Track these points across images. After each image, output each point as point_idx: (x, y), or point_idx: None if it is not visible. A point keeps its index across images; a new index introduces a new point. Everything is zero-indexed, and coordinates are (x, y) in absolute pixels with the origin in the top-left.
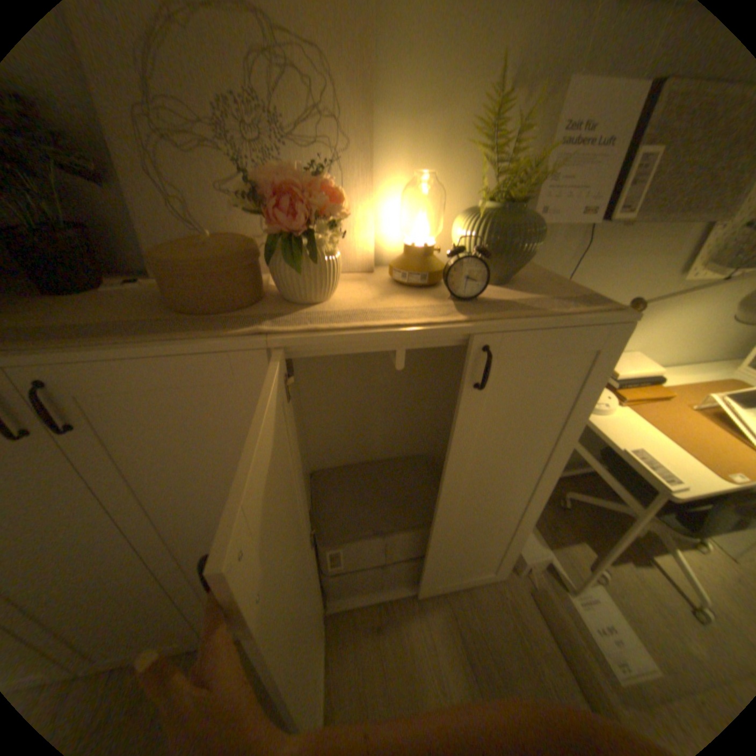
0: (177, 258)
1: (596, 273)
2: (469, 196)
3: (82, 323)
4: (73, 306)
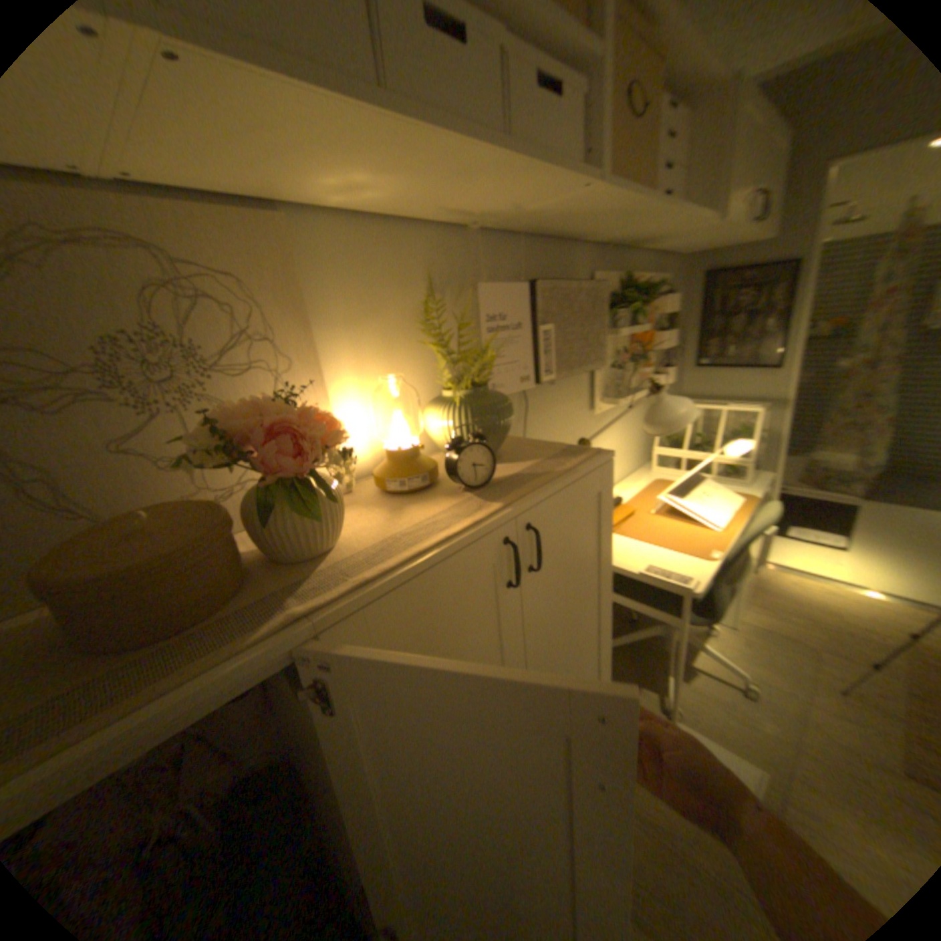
0: (126, 564)
1: (537, 427)
2: (418, 388)
3: None
4: None
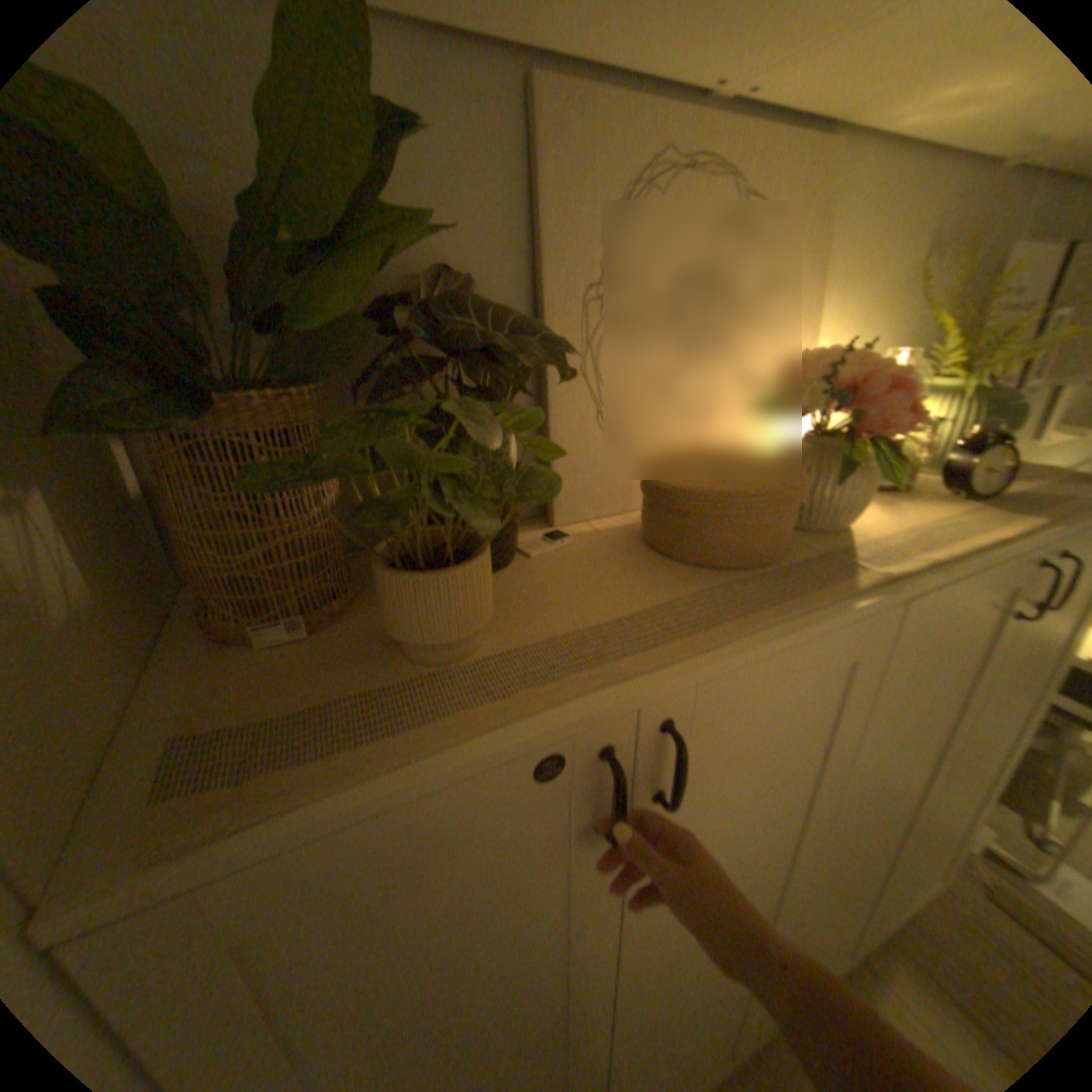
0: (776, 489)
1: None
2: None
3: (648, 610)
4: (568, 587)
